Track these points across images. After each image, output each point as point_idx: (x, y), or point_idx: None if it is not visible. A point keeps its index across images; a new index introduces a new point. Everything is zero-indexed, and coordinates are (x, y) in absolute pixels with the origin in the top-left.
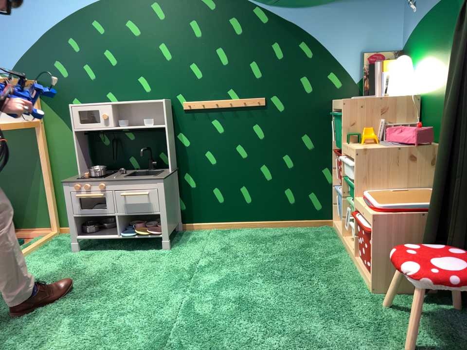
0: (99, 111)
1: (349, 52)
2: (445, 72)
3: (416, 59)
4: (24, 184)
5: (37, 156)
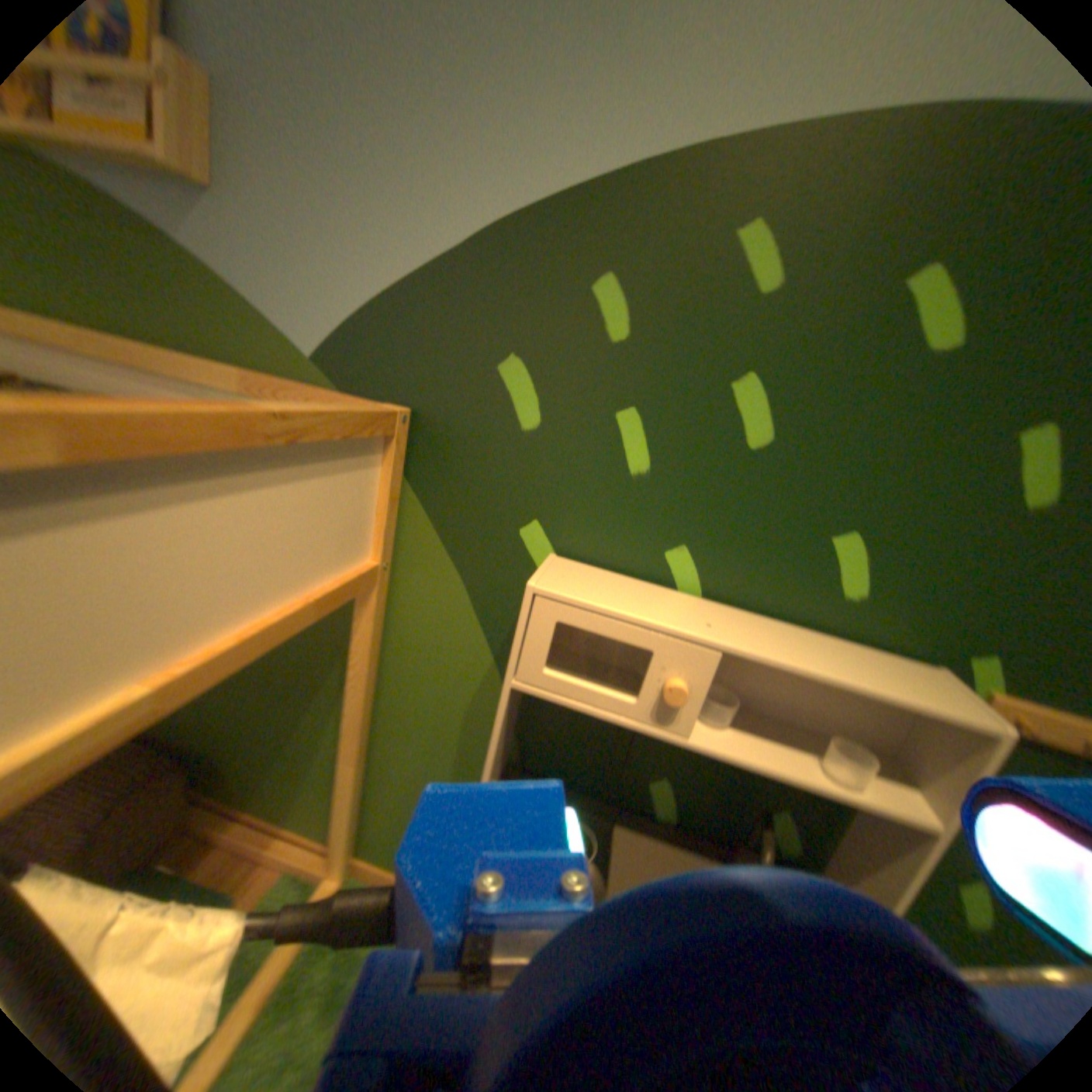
0: (656, 650)
1: None
2: None
3: None
4: (280, 707)
5: (339, 648)
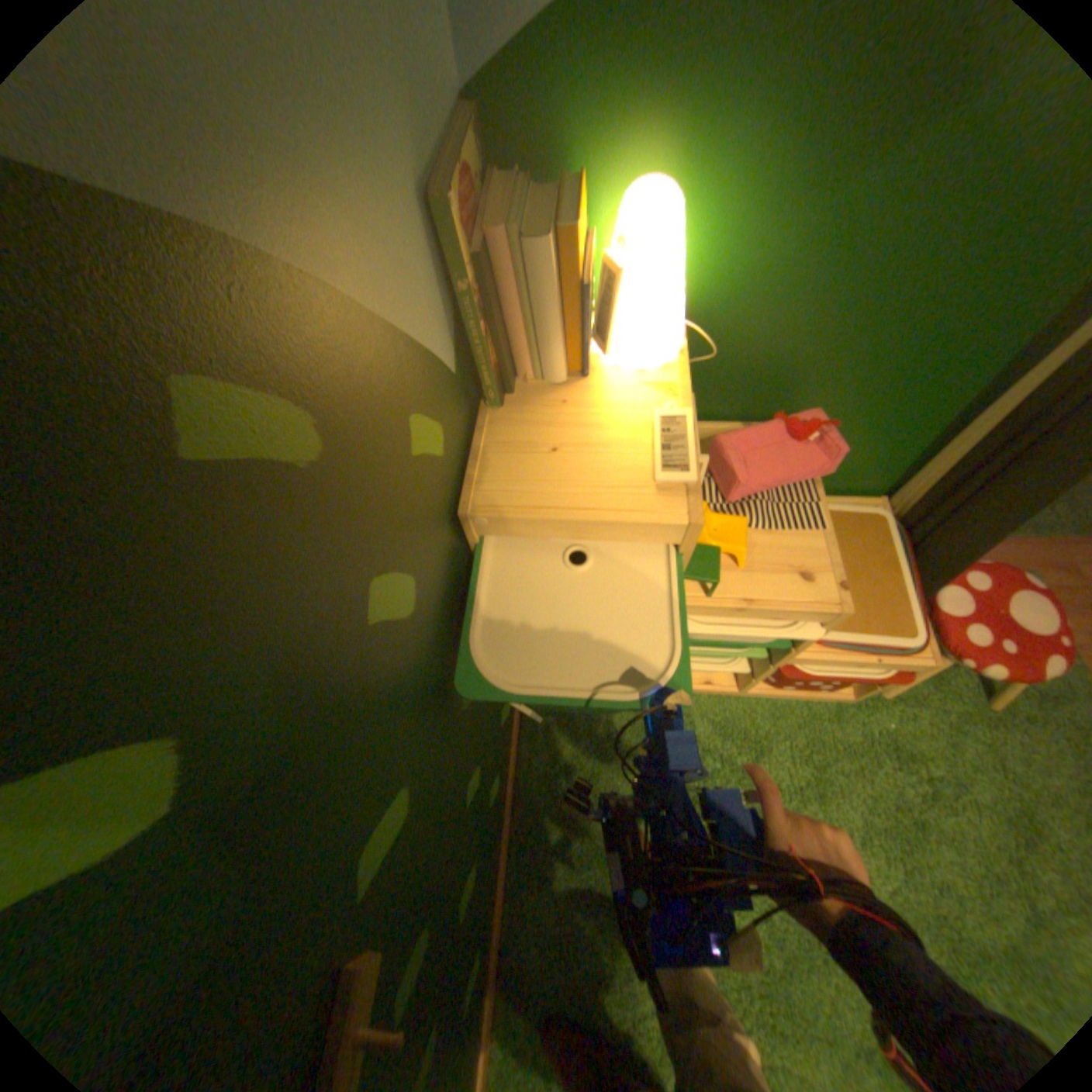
0: None
1: (407, 215)
2: (861, 244)
3: (636, 161)
4: None
5: None
